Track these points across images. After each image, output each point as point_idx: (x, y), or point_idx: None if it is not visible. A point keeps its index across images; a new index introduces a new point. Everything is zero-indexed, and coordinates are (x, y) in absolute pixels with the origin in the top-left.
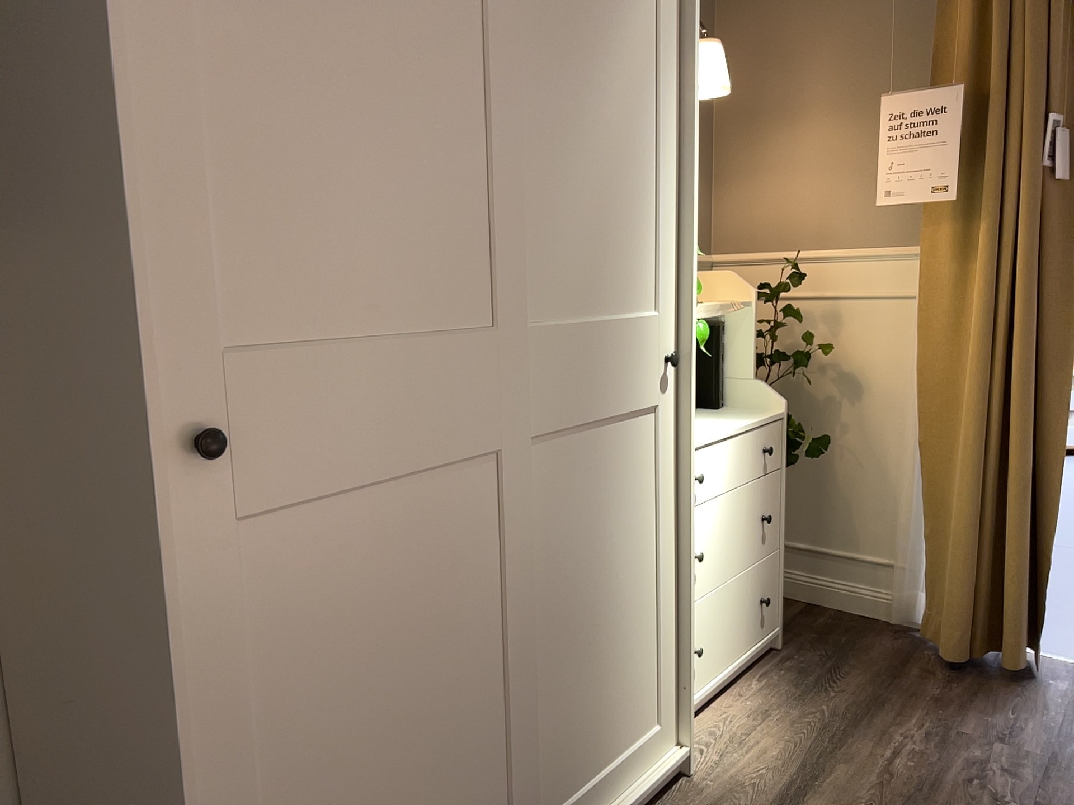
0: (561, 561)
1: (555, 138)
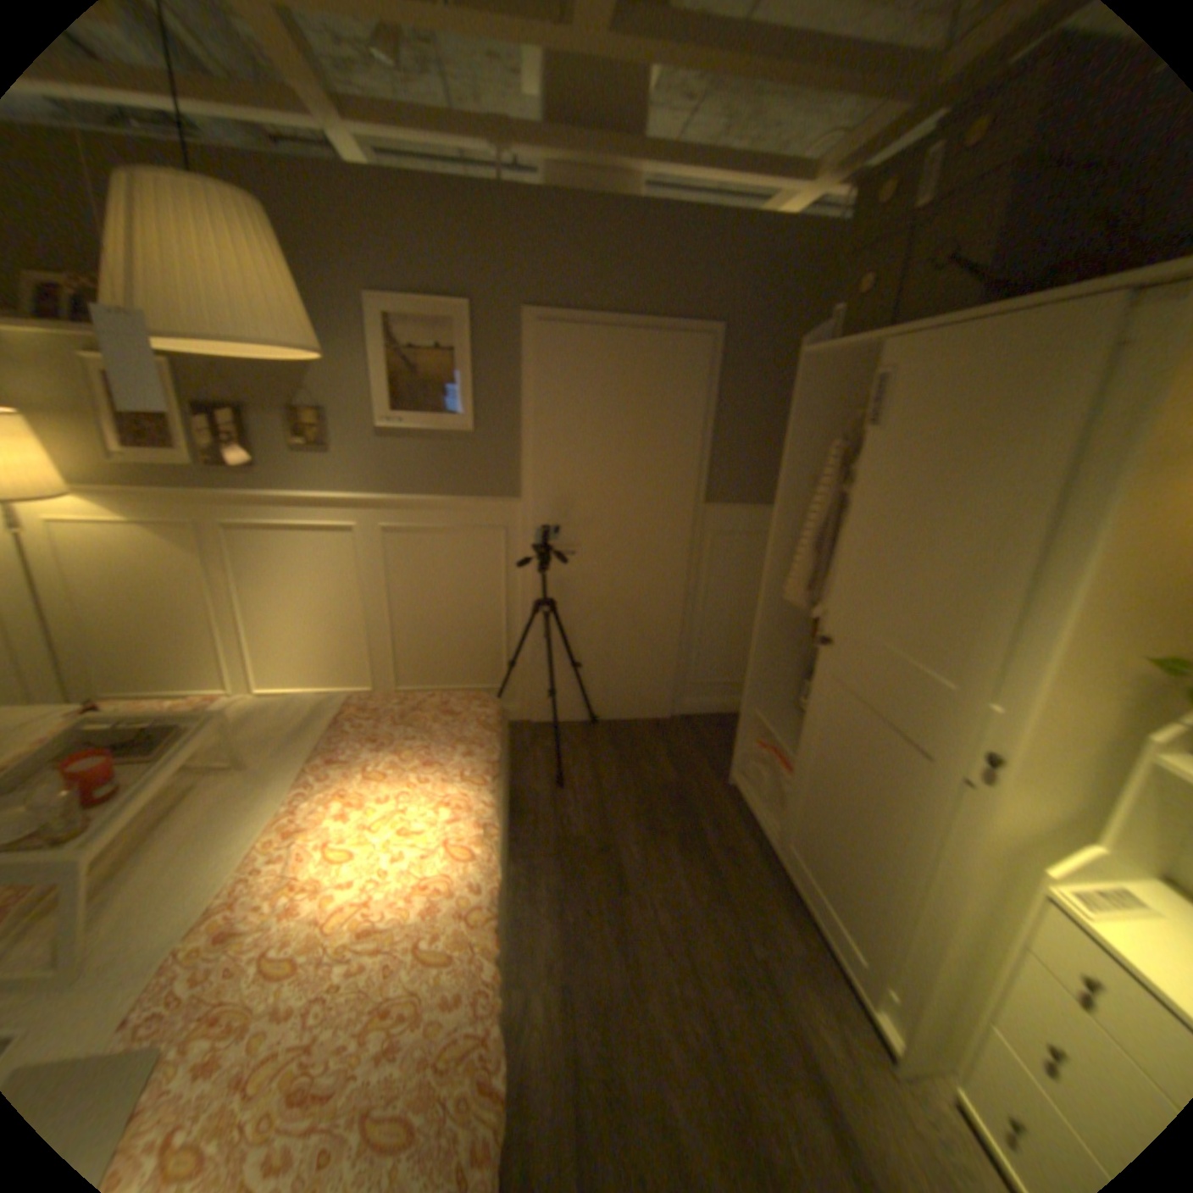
0: (863, 778)
1: (928, 537)
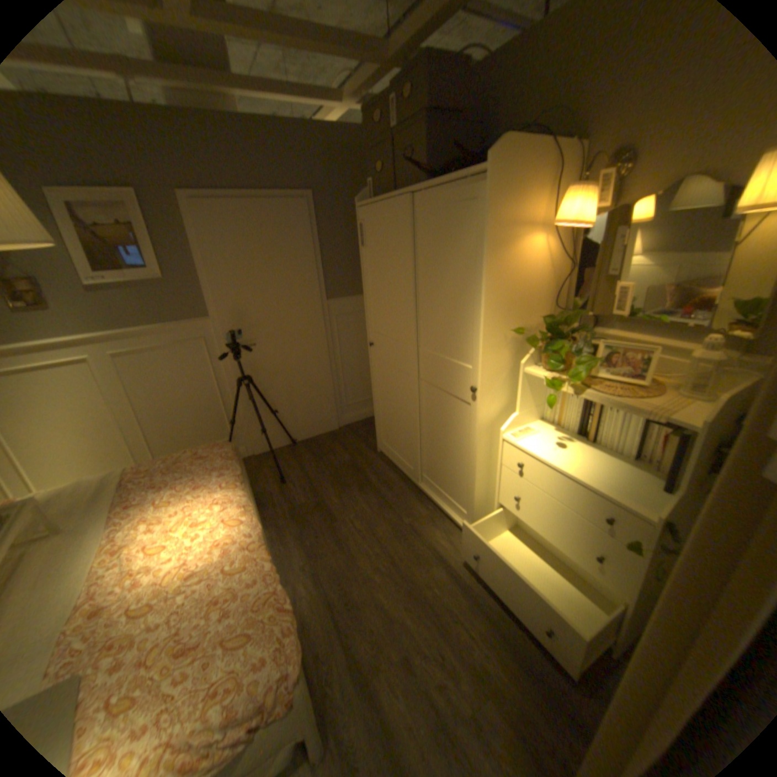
0: (431, 421)
1: (430, 297)
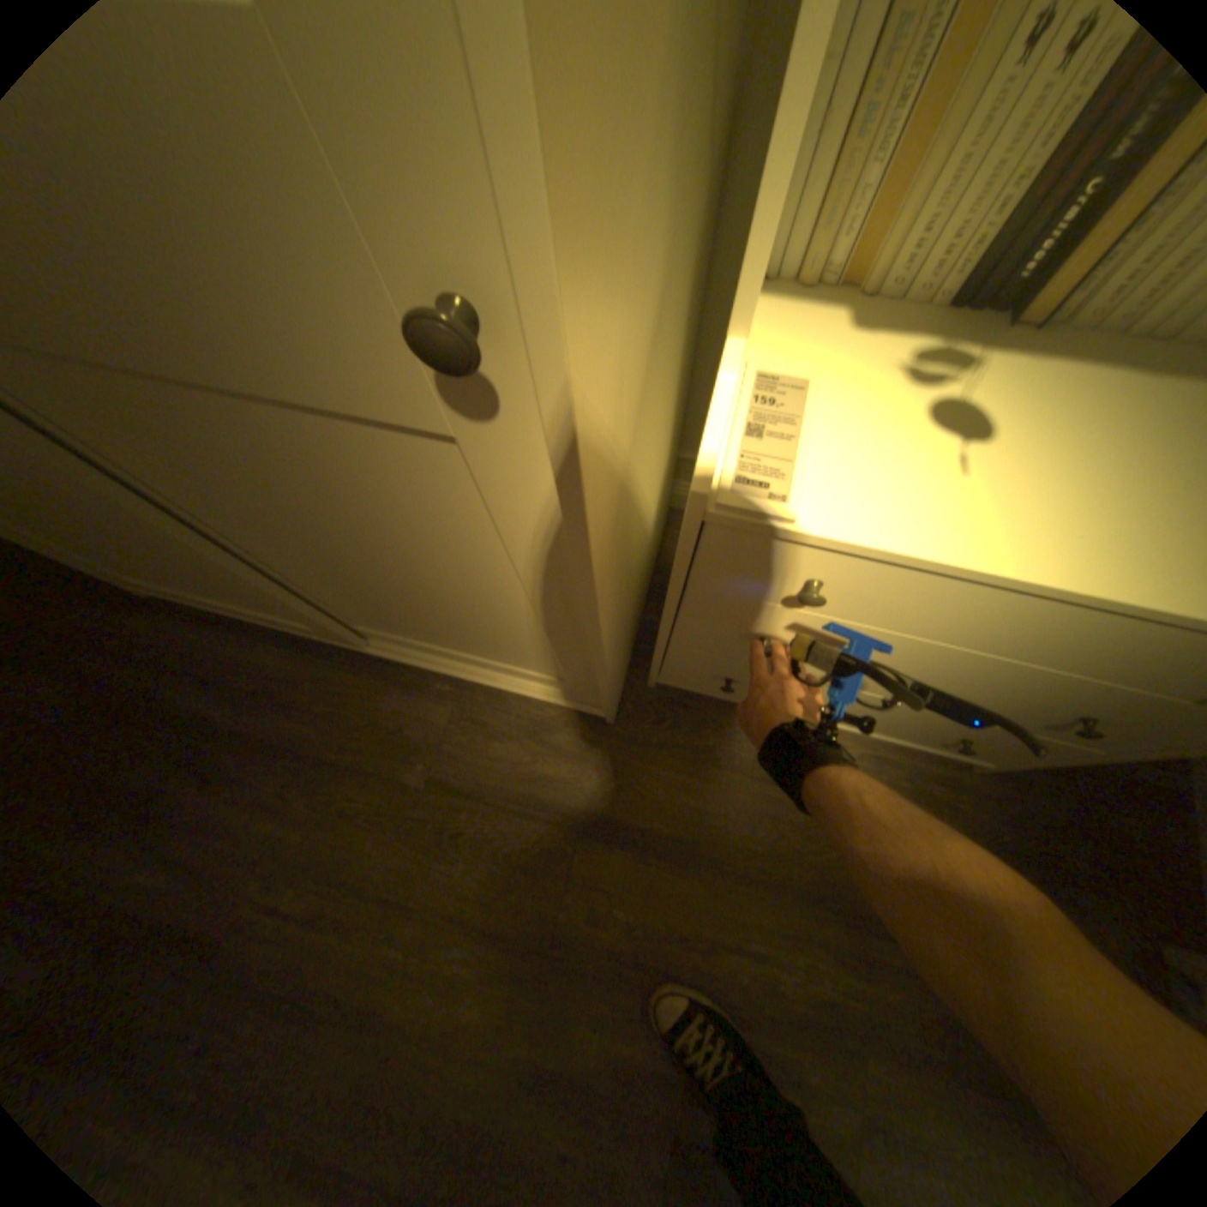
0: (235, 514)
1: None
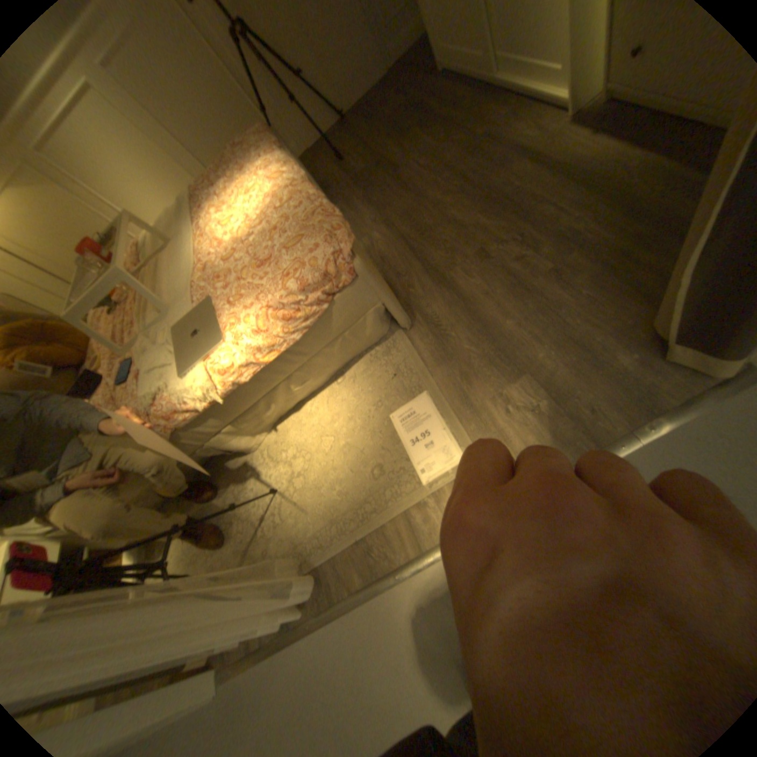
0: None
1: None
